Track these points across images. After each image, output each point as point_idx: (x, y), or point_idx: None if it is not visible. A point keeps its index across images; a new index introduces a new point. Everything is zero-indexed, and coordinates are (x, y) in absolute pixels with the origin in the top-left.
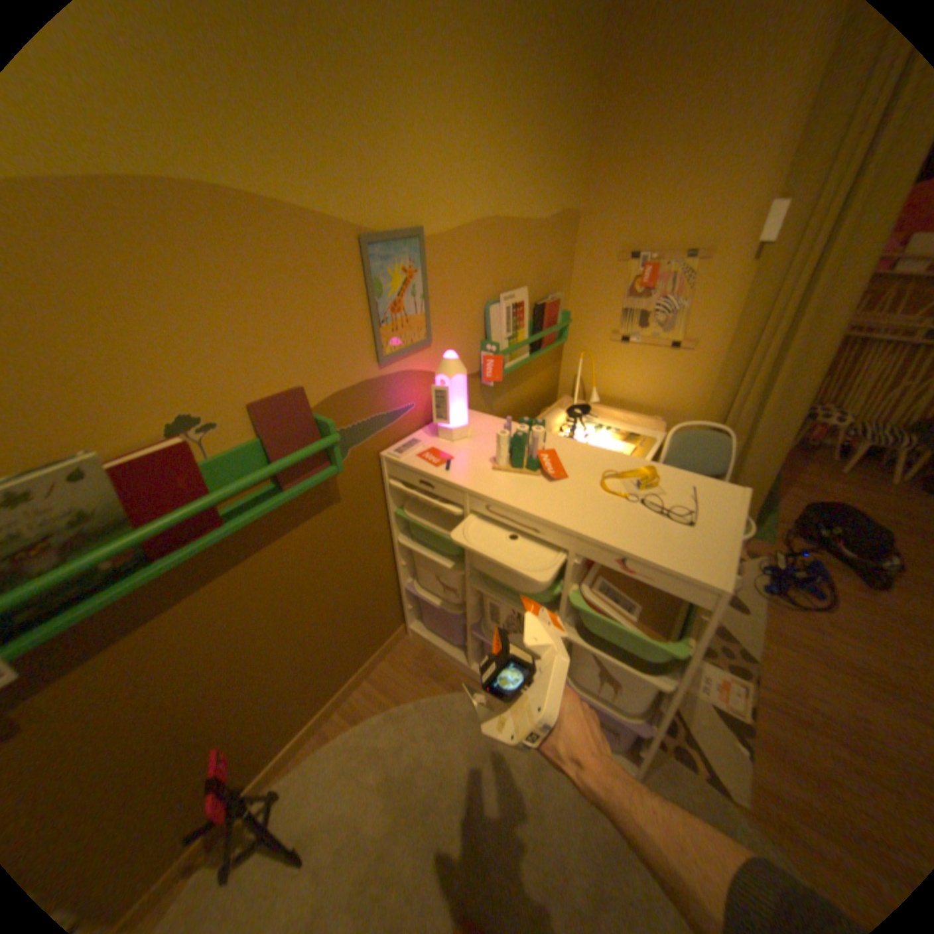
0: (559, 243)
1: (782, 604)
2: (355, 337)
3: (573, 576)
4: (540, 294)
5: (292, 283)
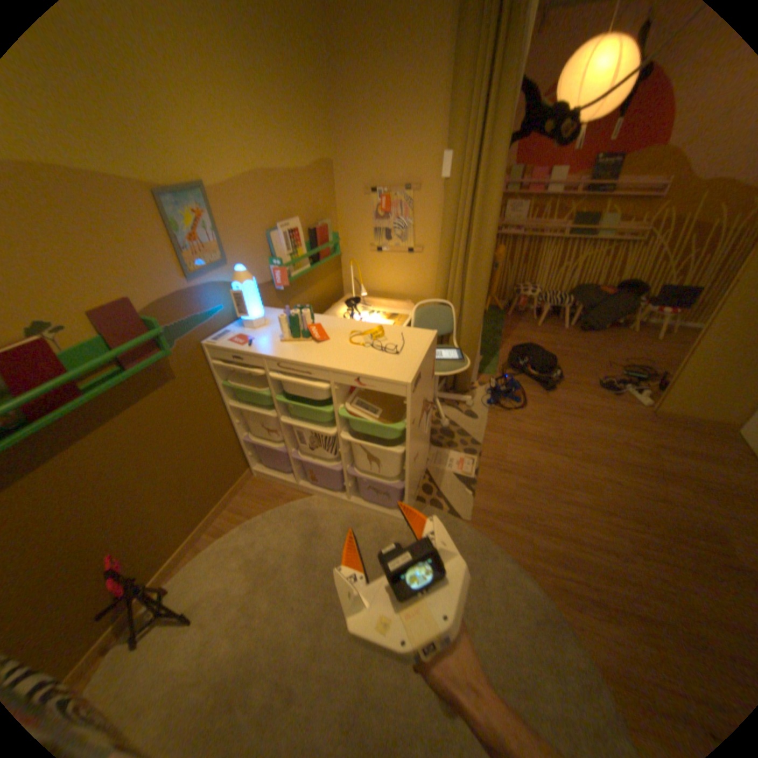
0: (319, 183)
1: (496, 409)
2: (162, 260)
3: (339, 399)
4: (312, 221)
5: (103, 225)
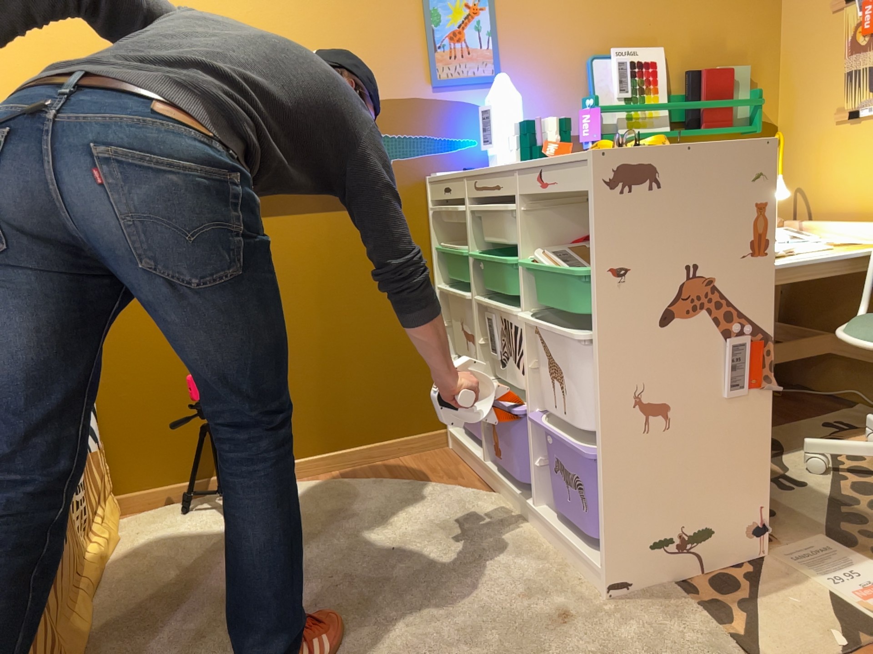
0: (736, 7)
1: None
2: (408, 56)
3: (533, 242)
4: (701, 65)
5: (355, 4)
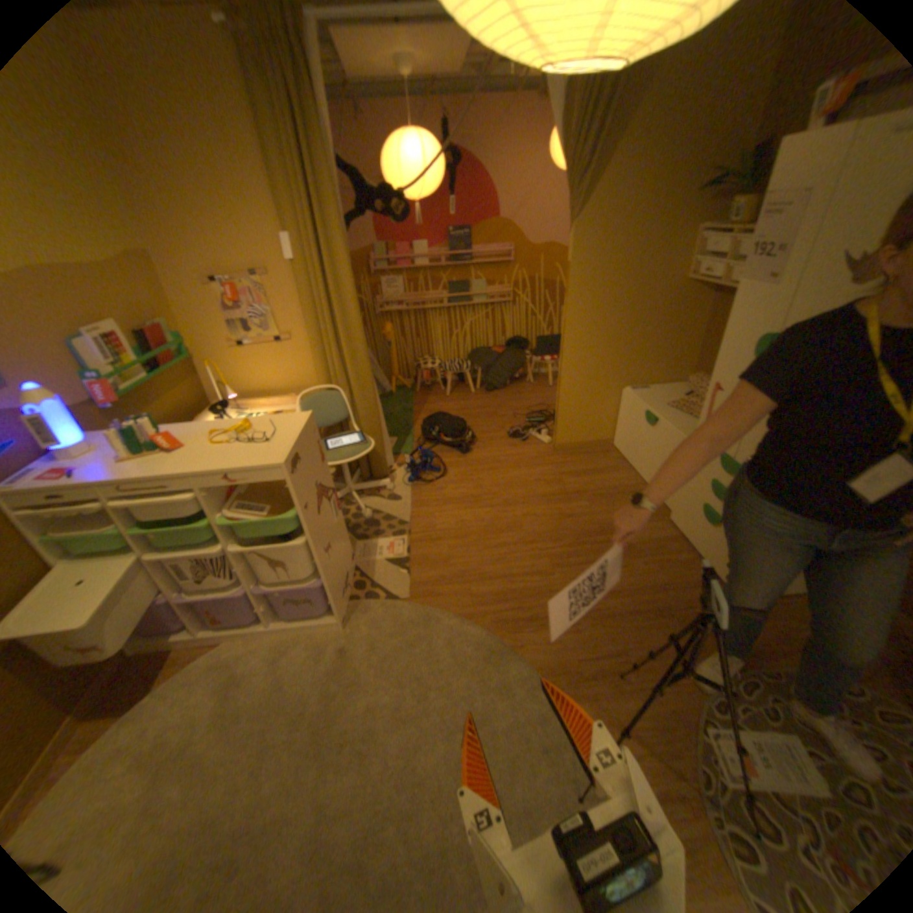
0: (134, 279)
1: (418, 485)
2: None
3: (212, 509)
4: (134, 323)
5: None
